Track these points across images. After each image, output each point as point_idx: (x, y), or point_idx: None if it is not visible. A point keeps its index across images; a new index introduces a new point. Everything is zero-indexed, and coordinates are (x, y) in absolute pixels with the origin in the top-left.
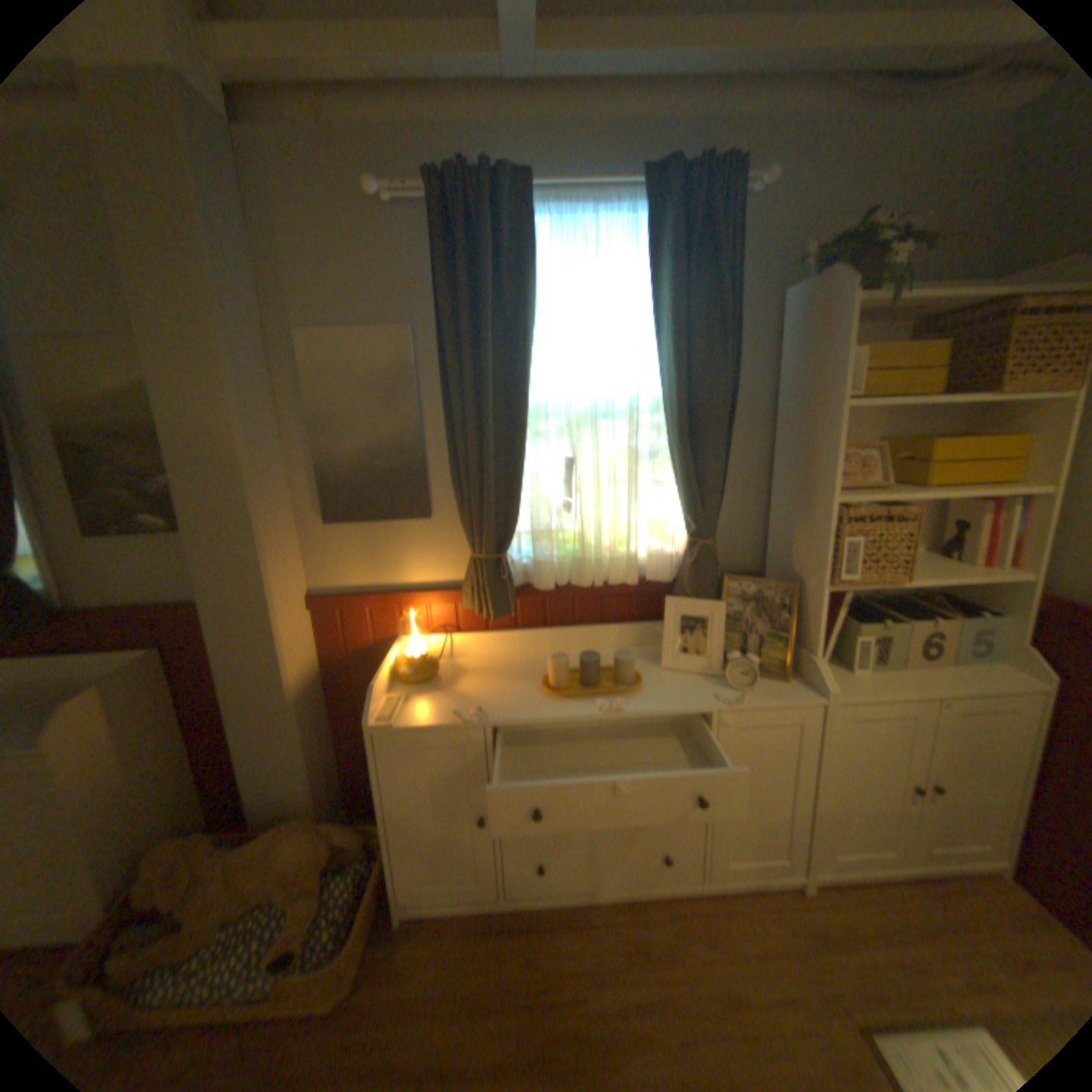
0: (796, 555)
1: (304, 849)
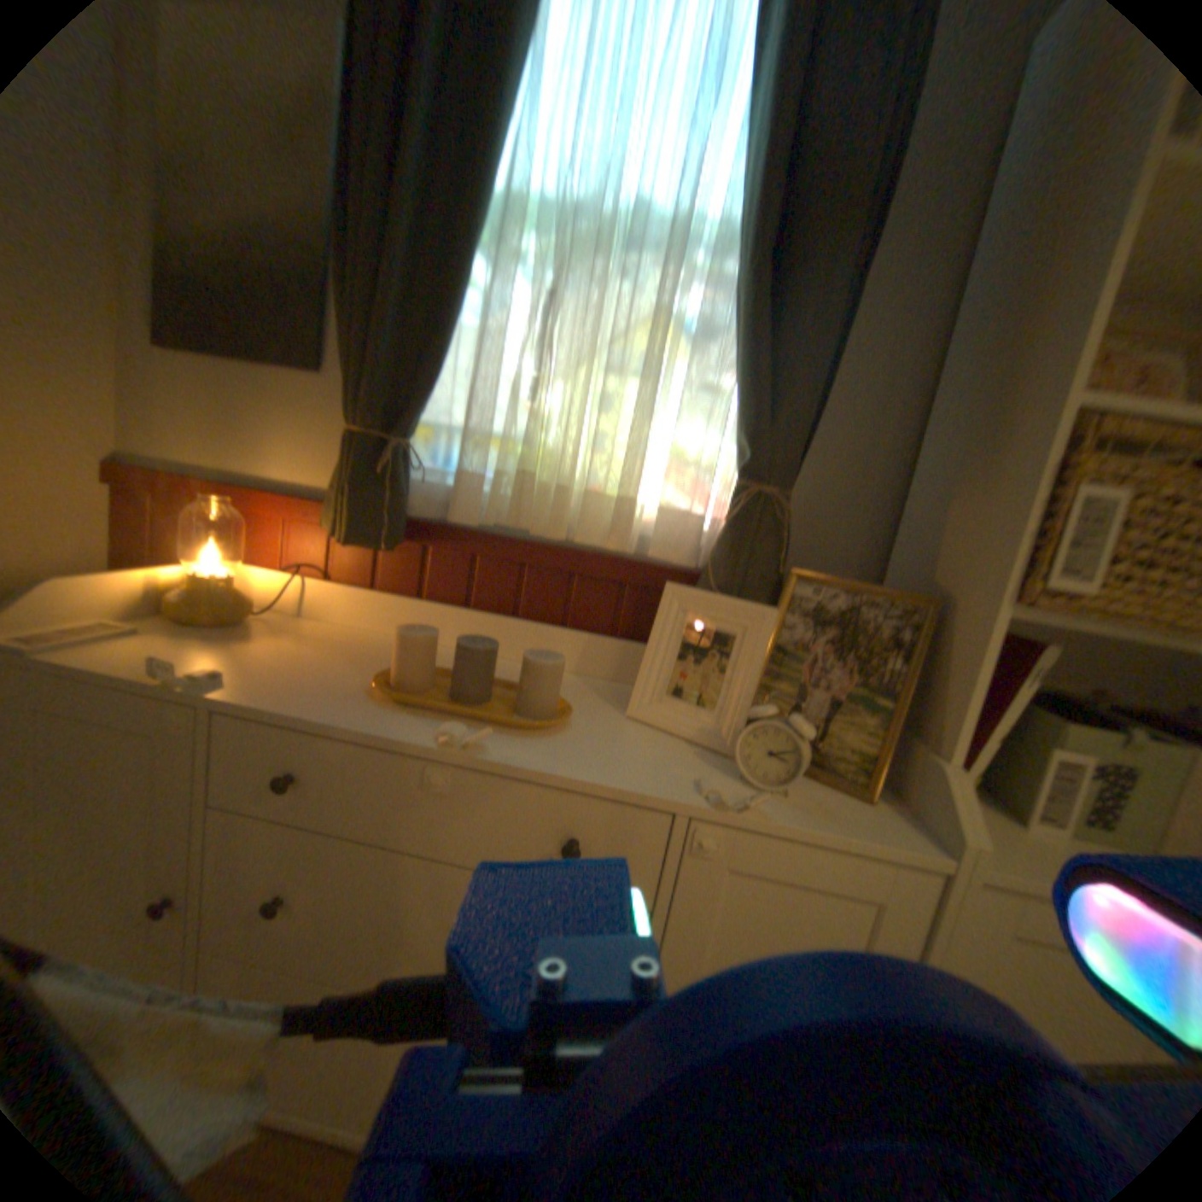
0: (951, 551)
1: None
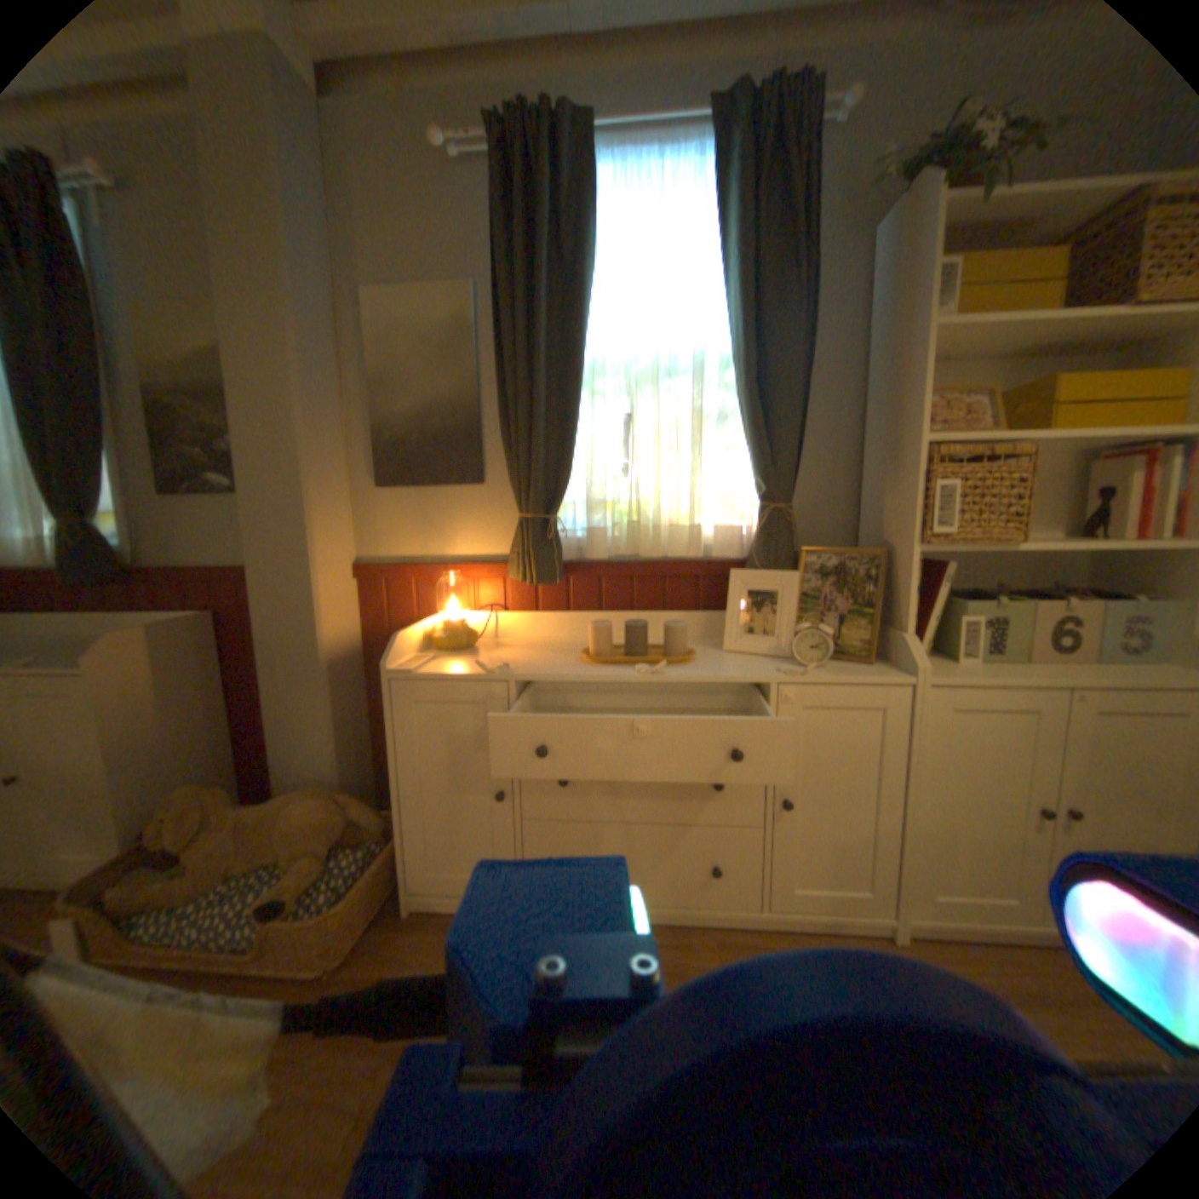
0: (887, 521)
1: (319, 810)
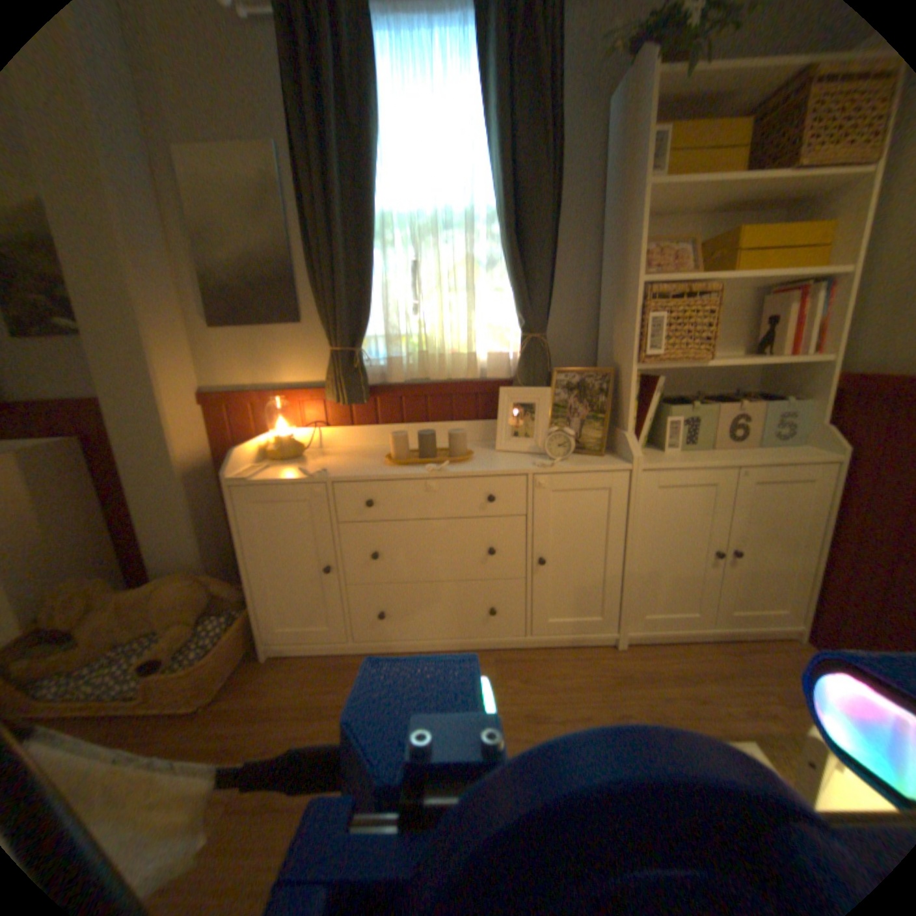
0: (616, 346)
1: (186, 589)
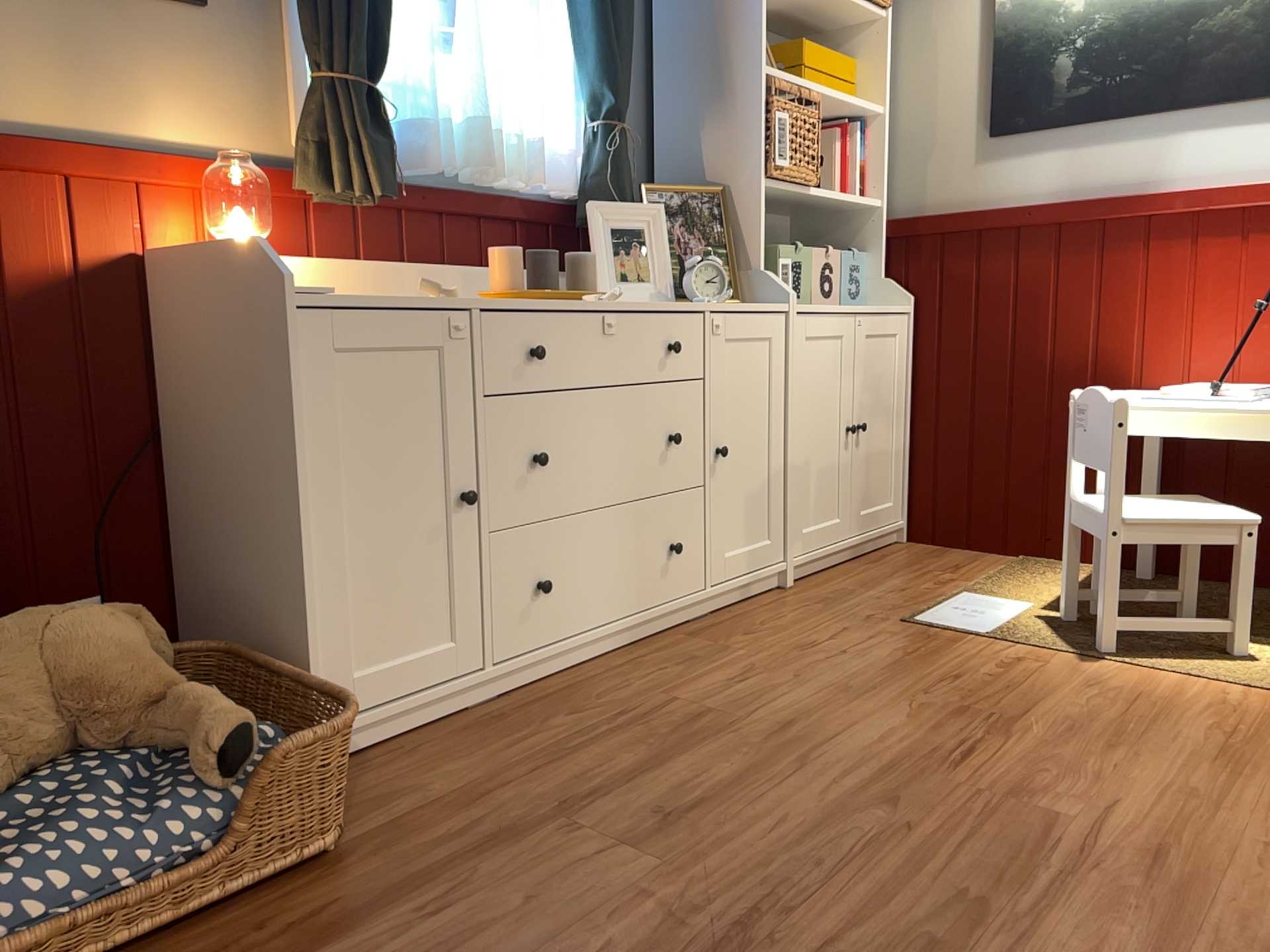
0: (708, 160)
1: (115, 619)
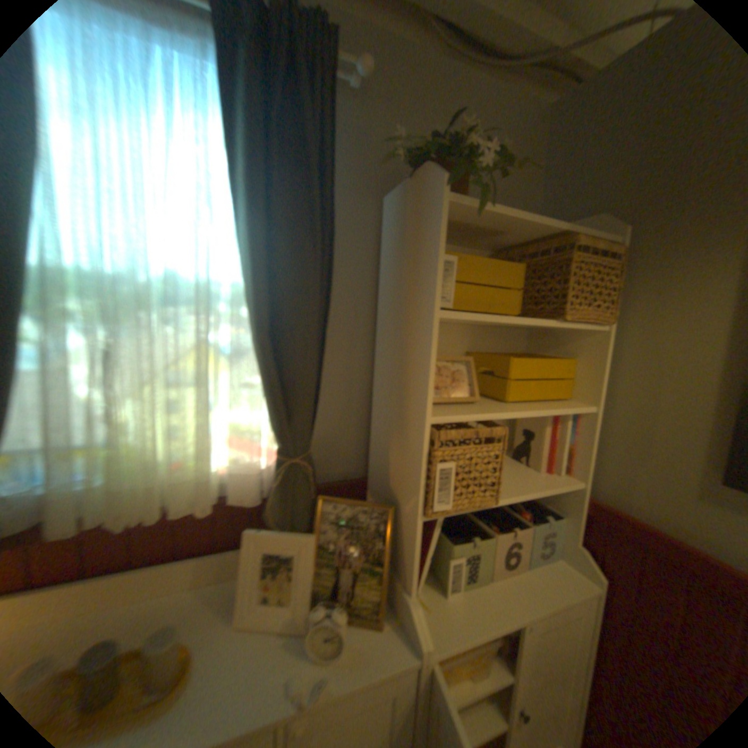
0: (393, 471)
1: None
